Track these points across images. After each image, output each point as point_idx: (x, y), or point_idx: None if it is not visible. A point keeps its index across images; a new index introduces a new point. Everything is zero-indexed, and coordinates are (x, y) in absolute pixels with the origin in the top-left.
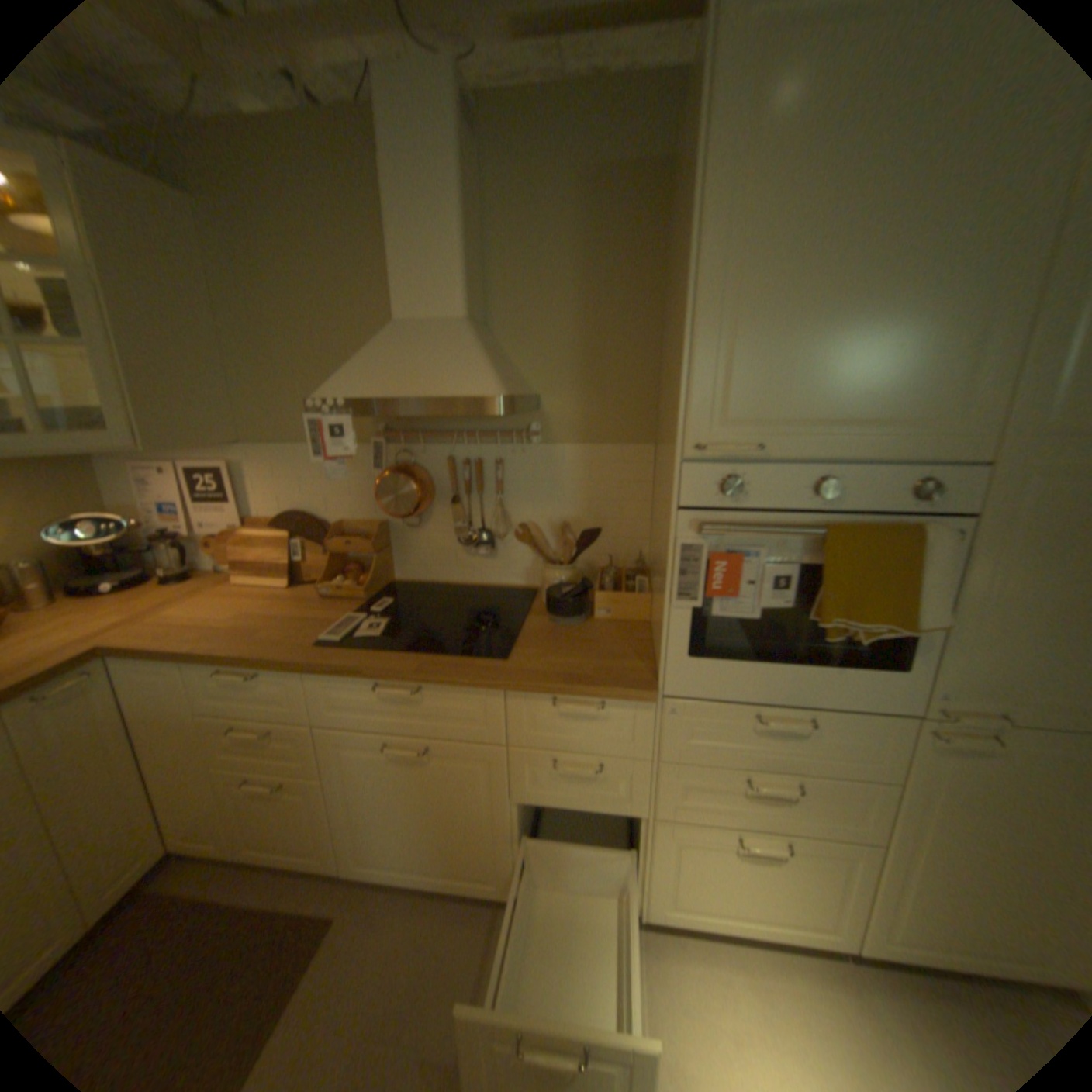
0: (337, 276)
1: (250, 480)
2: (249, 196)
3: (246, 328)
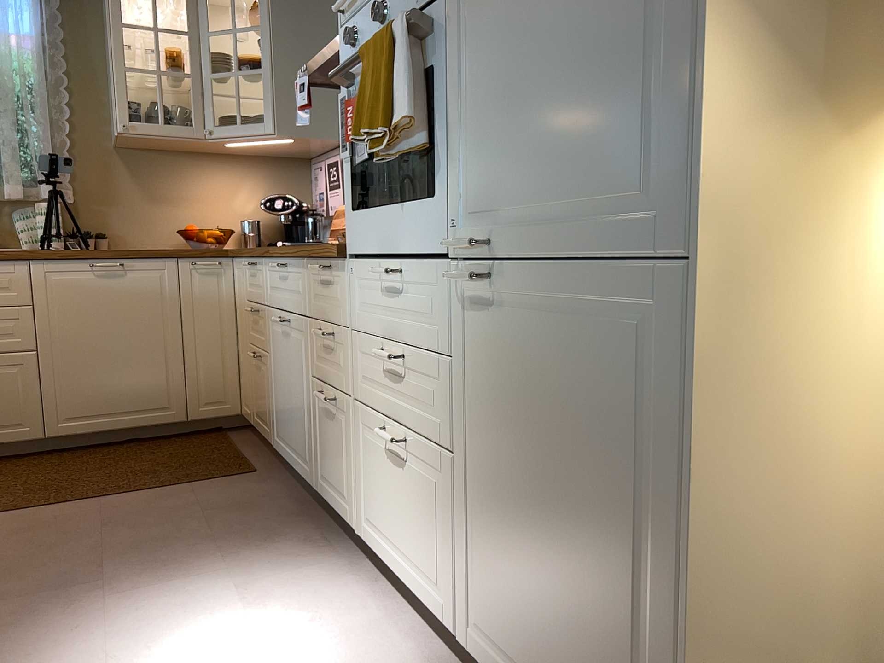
0: None
1: None
2: None
3: None
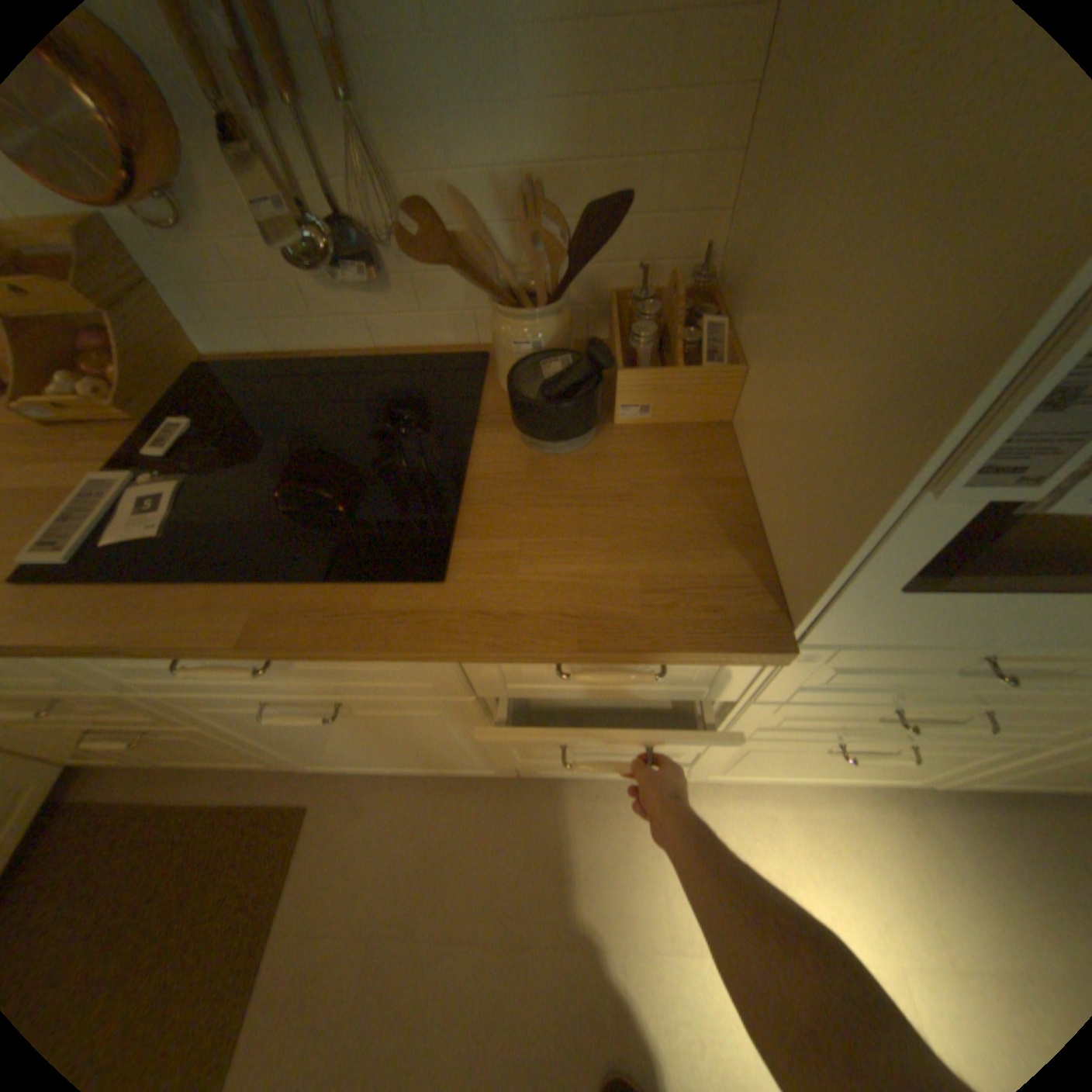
0: None
1: None
2: None
3: None
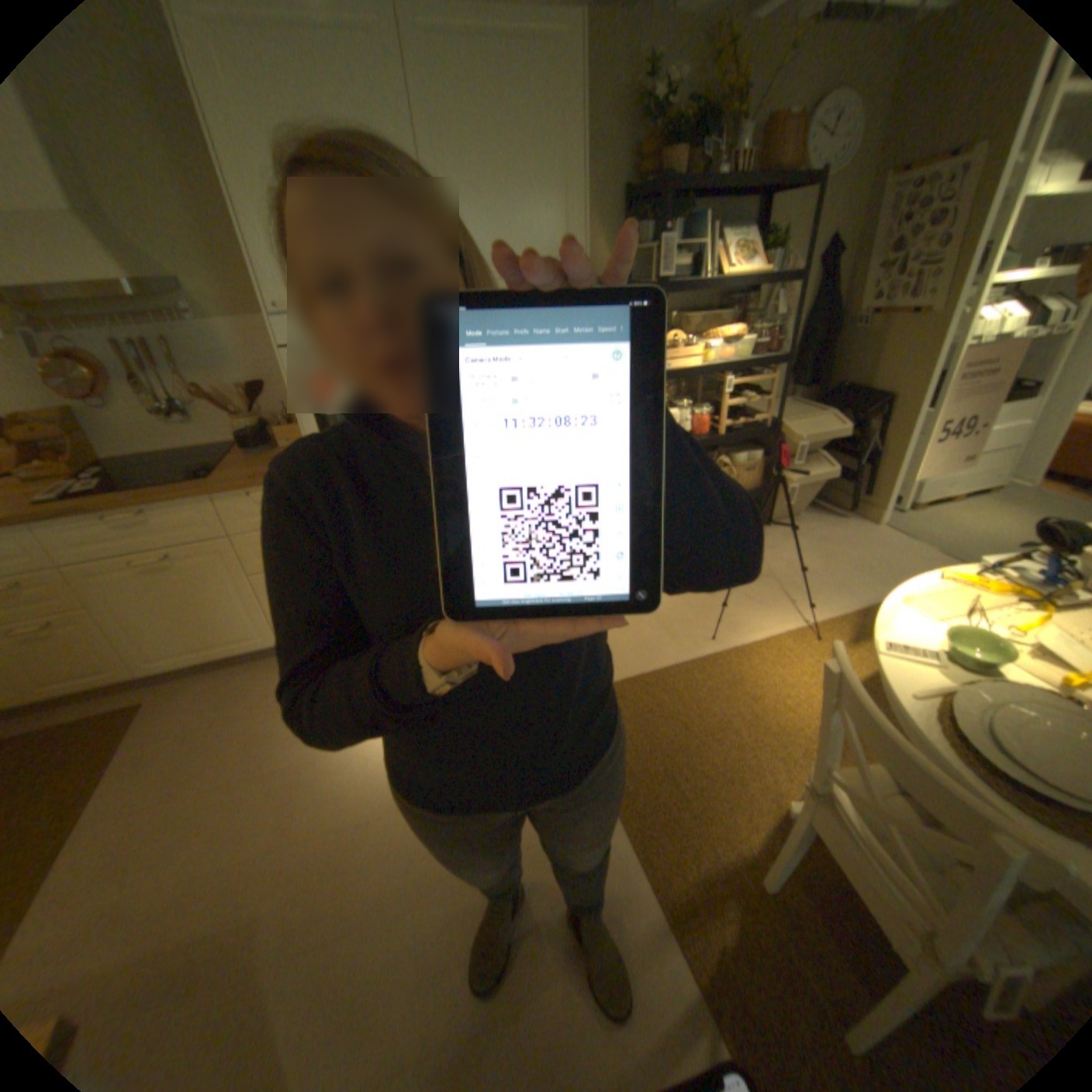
0: None
1: None
2: None
3: None
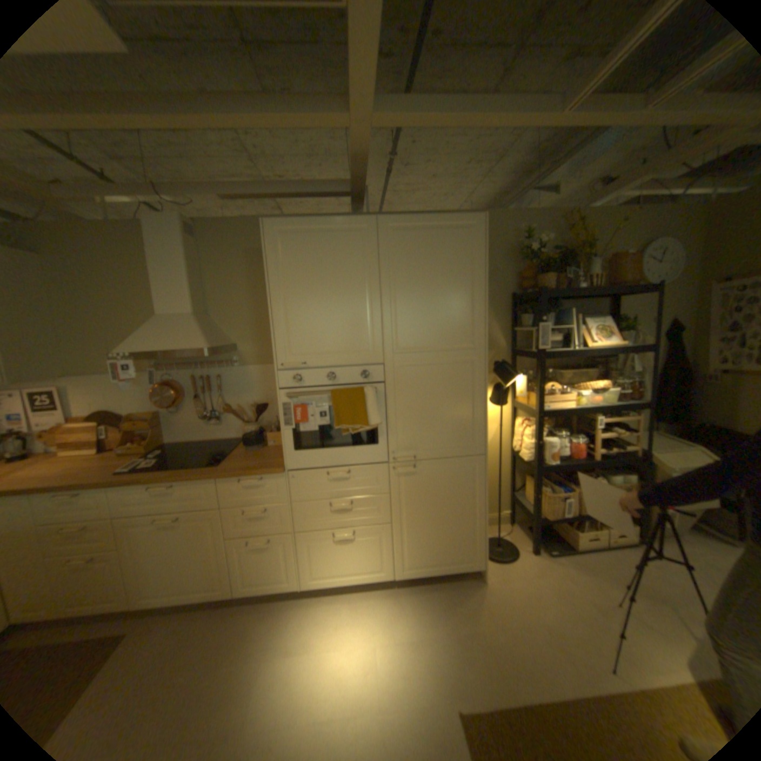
0: (126, 294)
1: (72, 398)
2: (76, 258)
3: (72, 319)
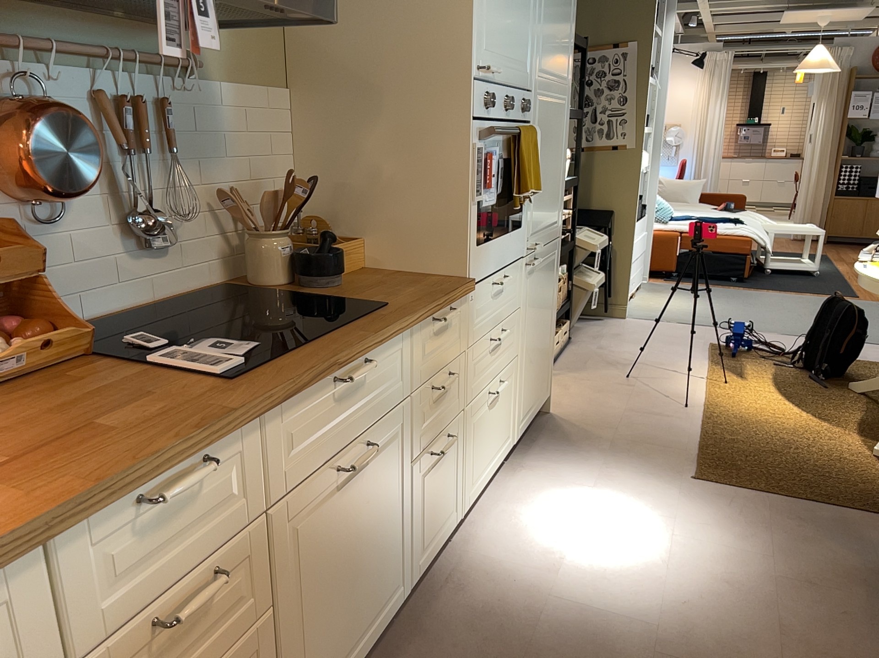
0: None
1: None
2: None
3: None
